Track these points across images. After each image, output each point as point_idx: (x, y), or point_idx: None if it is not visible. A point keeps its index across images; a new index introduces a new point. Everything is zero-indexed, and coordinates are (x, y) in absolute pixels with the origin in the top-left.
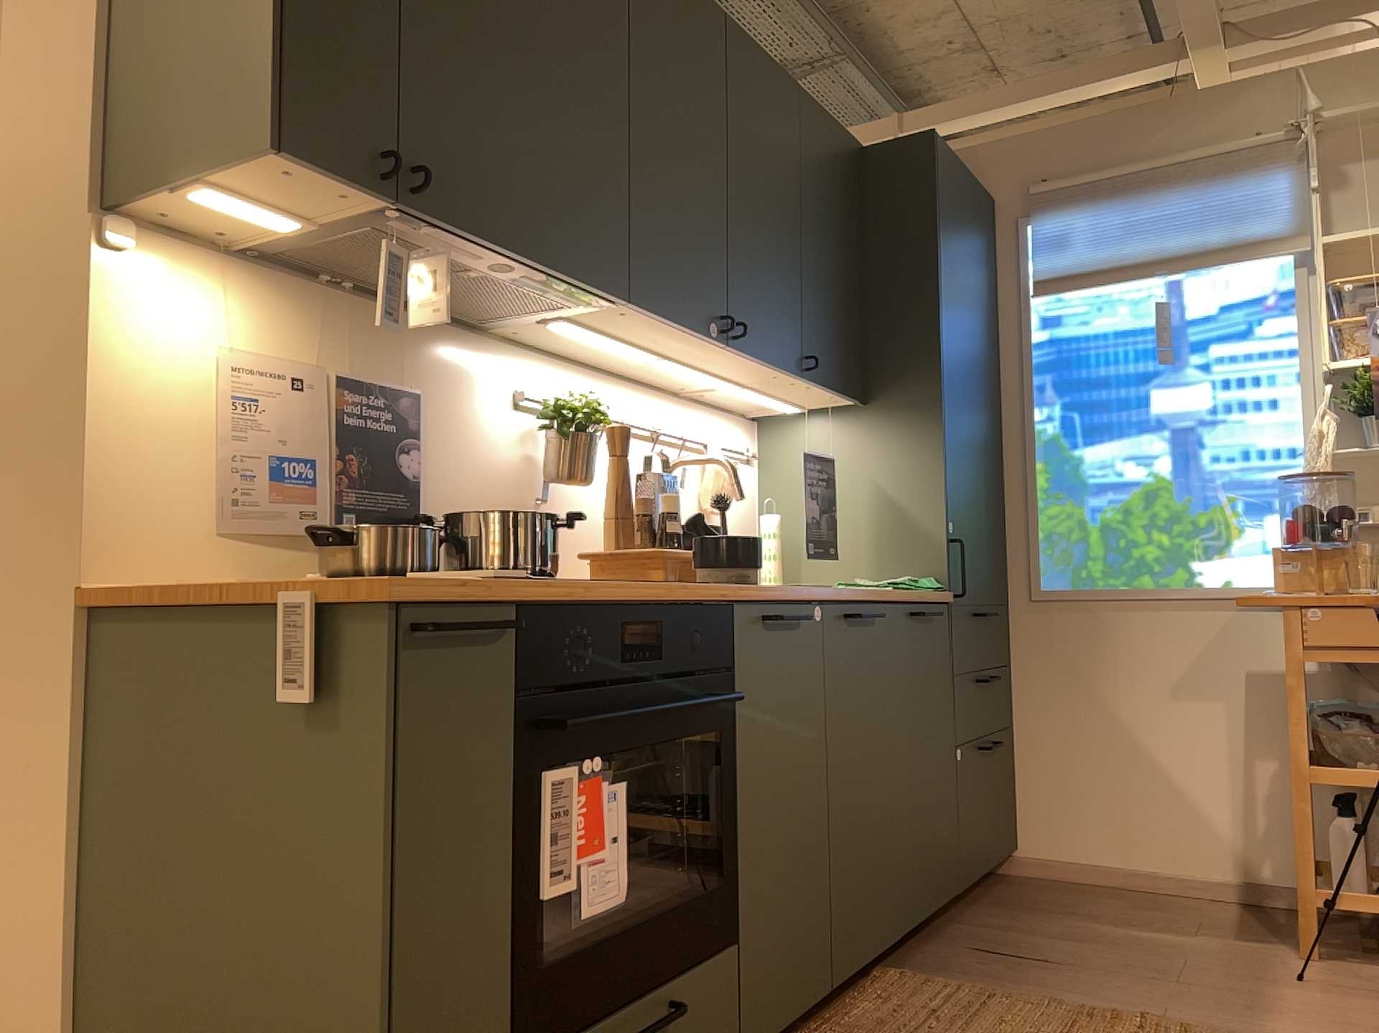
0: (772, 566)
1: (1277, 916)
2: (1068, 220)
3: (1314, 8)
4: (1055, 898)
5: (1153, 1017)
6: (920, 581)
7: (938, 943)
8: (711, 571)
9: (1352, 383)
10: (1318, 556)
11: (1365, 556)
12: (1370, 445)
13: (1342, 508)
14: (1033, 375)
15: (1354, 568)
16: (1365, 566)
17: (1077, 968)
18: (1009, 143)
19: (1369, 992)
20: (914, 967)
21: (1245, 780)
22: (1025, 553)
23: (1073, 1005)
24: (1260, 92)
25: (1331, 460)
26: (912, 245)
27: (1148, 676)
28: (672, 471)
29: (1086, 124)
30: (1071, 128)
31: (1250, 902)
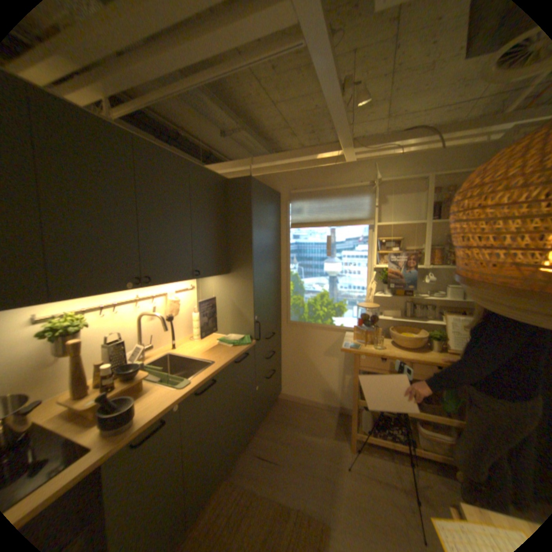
0: (195, 331)
1: (347, 422)
2: (302, 204)
3: (384, 136)
4: (288, 415)
5: (299, 512)
6: (243, 338)
7: (245, 453)
8: (99, 433)
9: (382, 272)
10: (366, 333)
11: (380, 333)
12: (385, 293)
13: (375, 317)
14: (289, 254)
15: (376, 338)
16: (380, 339)
17: (283, 470)
18: (285, 173)
19: (367, 477)
20: (233, 475)
21: (342, 381)
22: (285, 309)
23: (276, 505)
24: (364, 166)
25: (374, 292)
26: (243, 219)
27: (318, 349)
28: (141, 318)
29: (309, 170)
30: (304, 170)
31: (340, 414)
